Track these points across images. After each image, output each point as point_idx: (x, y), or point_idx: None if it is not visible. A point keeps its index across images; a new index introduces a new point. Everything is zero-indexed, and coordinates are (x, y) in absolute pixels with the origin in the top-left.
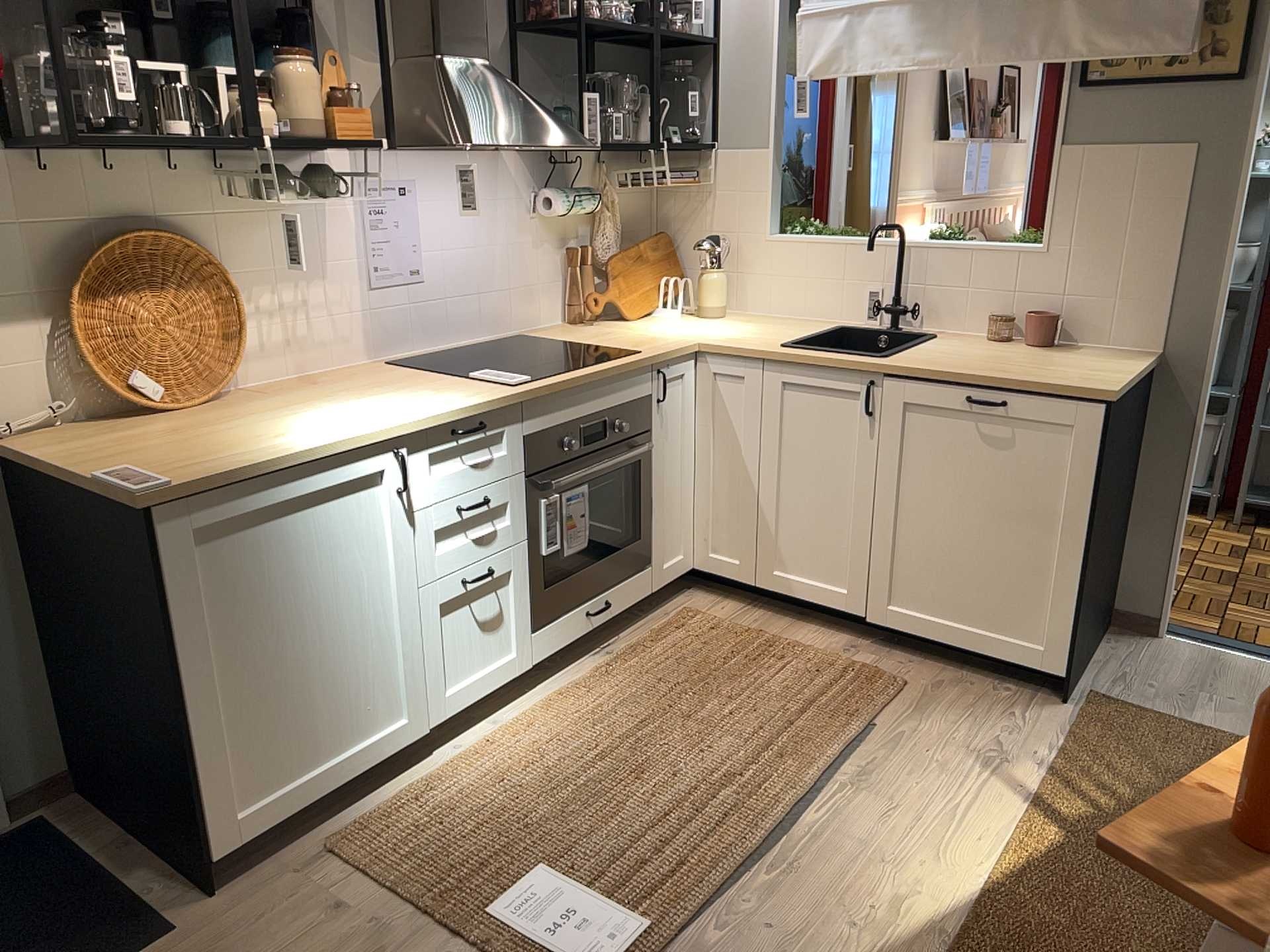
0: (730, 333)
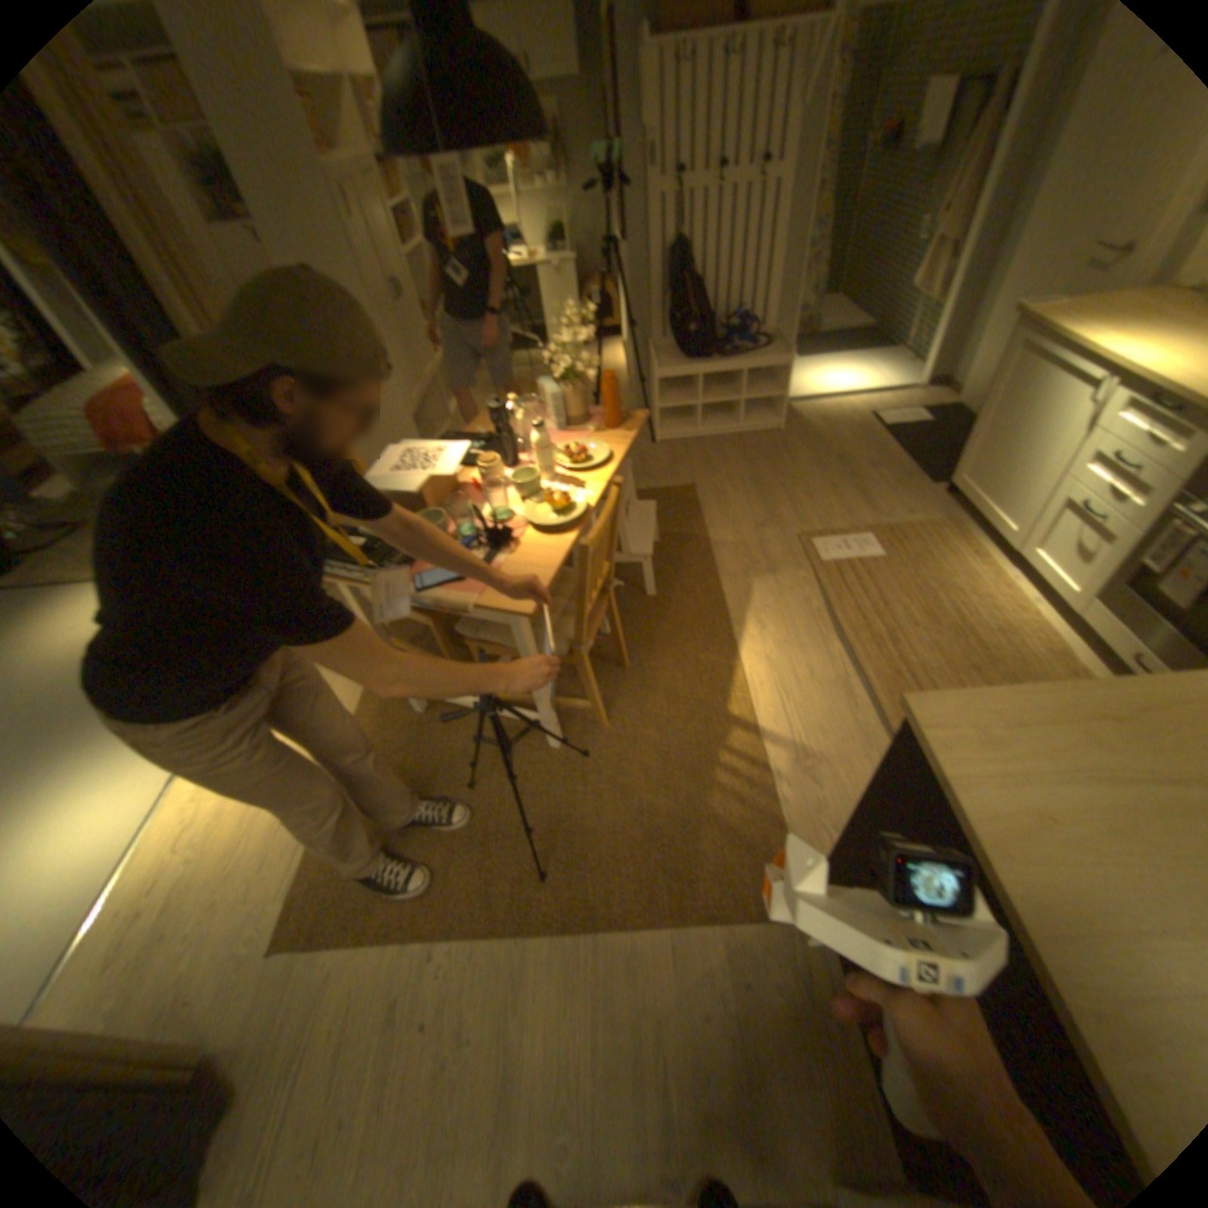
0: None
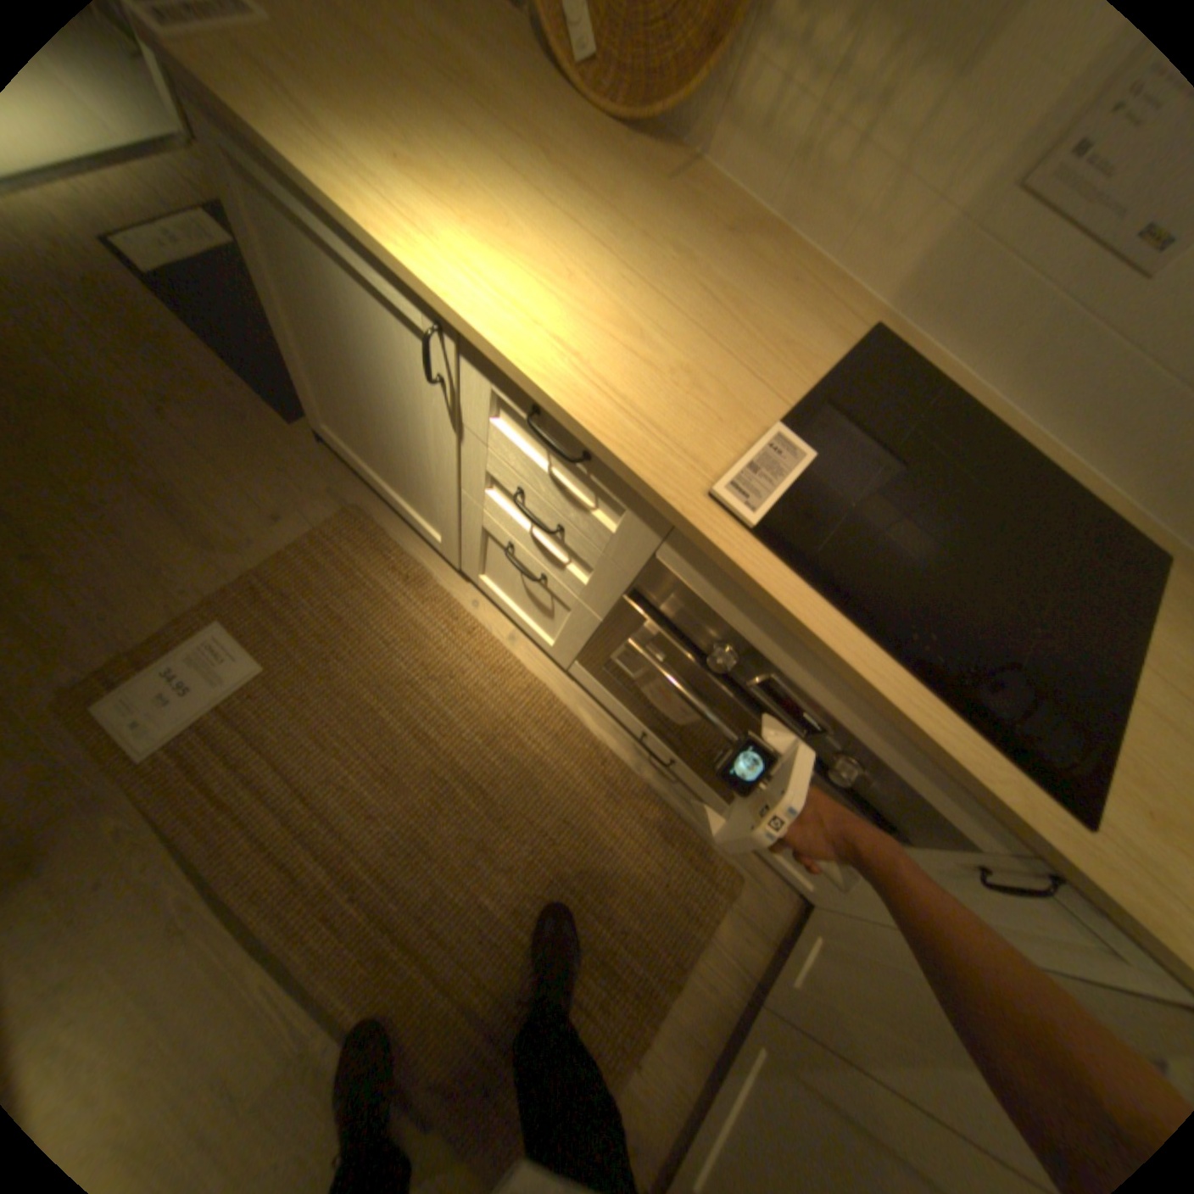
0: None
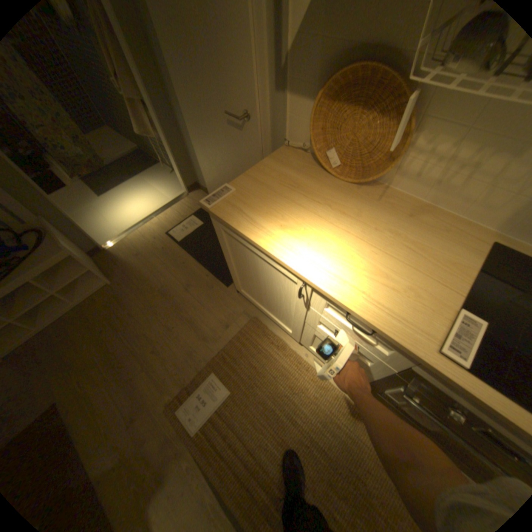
0: None
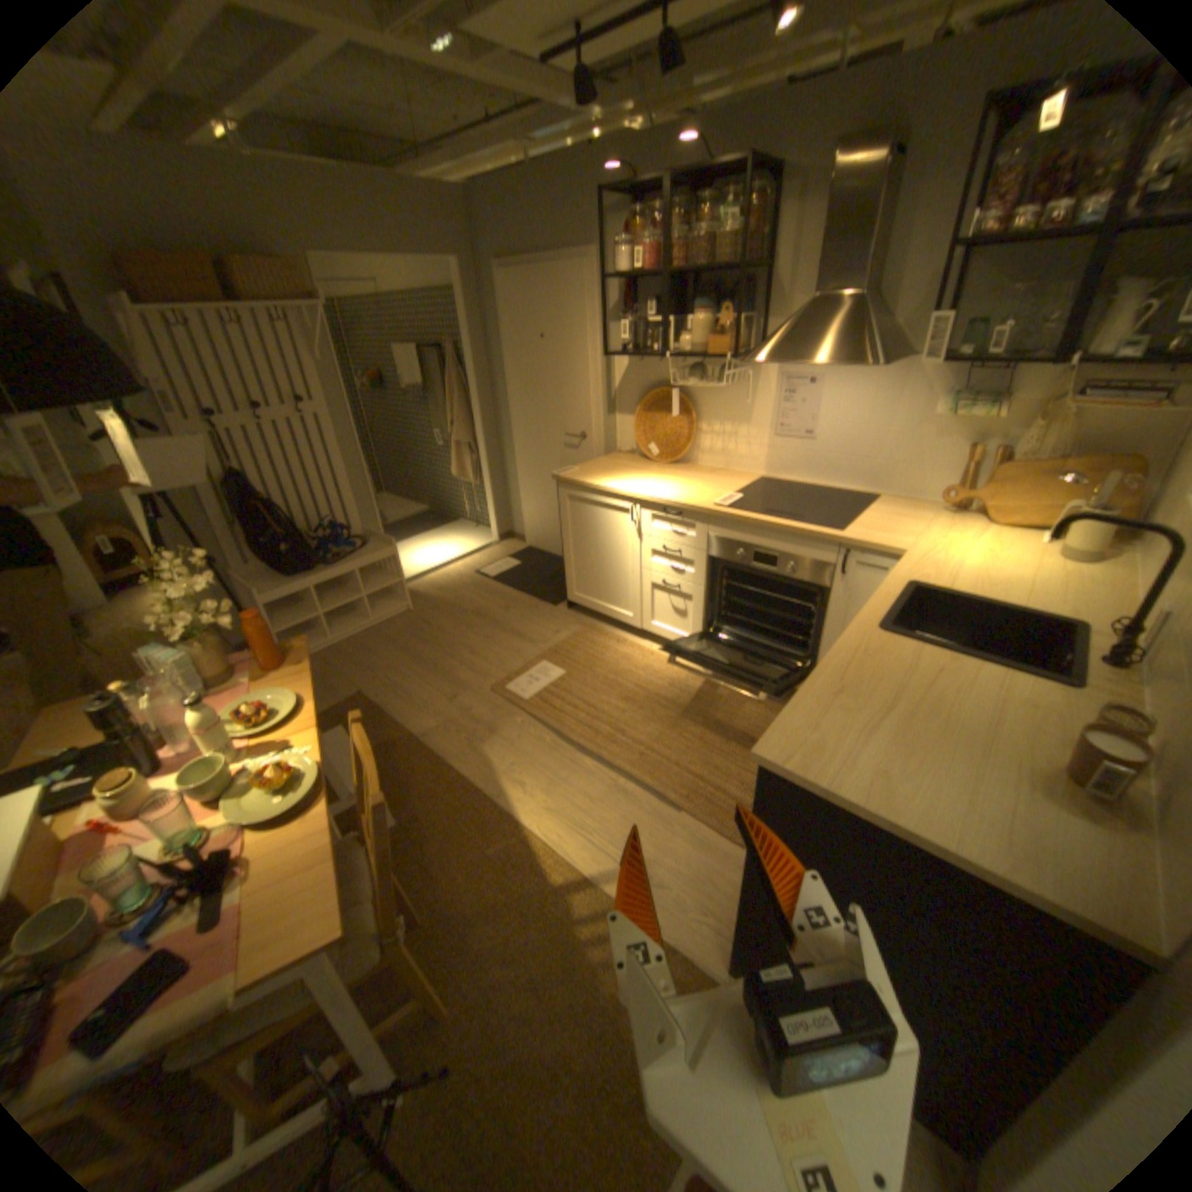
0: (971, 564)
